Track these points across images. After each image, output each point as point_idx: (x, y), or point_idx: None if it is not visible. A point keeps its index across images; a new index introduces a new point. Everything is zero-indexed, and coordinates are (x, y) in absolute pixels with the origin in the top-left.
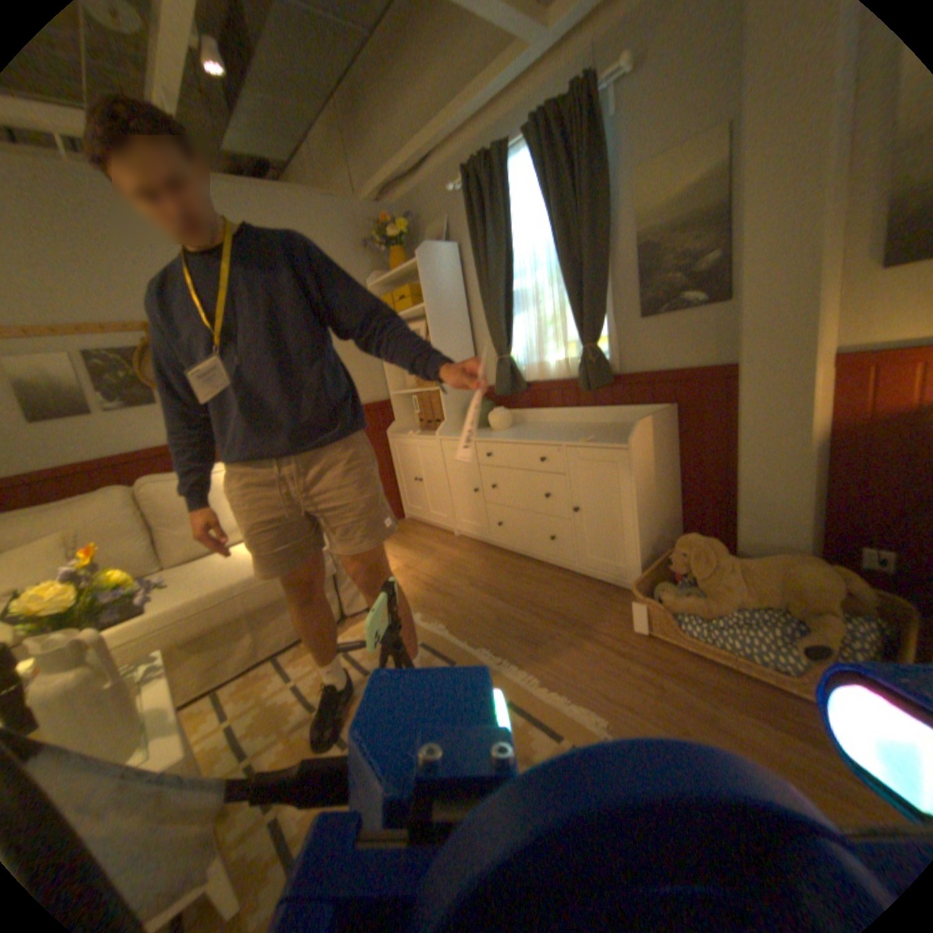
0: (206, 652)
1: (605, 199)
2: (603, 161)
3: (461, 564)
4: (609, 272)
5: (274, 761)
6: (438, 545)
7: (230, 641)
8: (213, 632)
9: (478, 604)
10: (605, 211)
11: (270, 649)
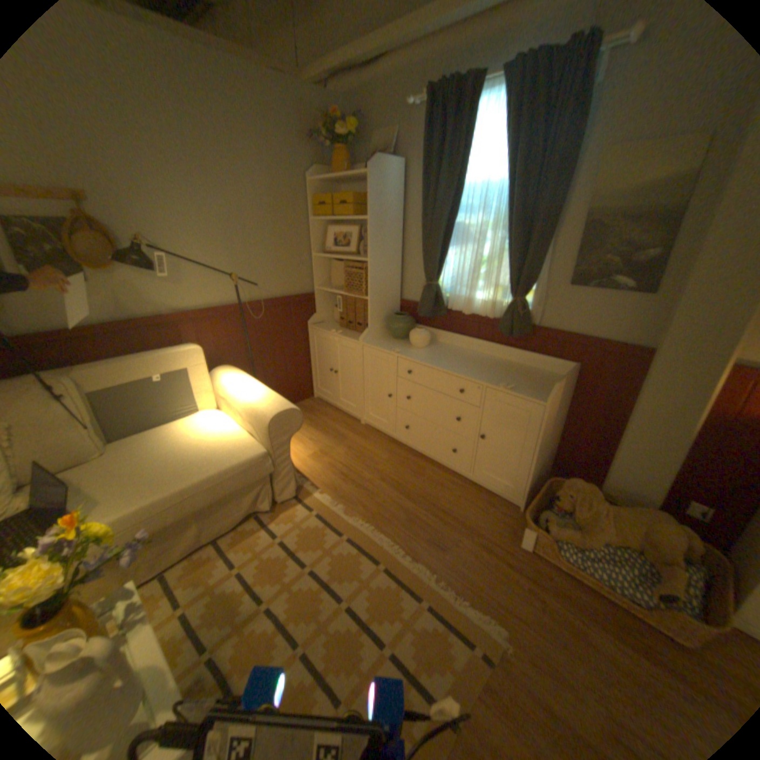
0: (157, 544)
1: (571, 169)
2: (580, 131)
3: (371, 456)
4: (553, 238)
5: (233, 655)
6: (348, 432)
7: (179, 532)
8: (164, 527)
9: (391, 501)
10: (568, 180)
11: (213, 534)
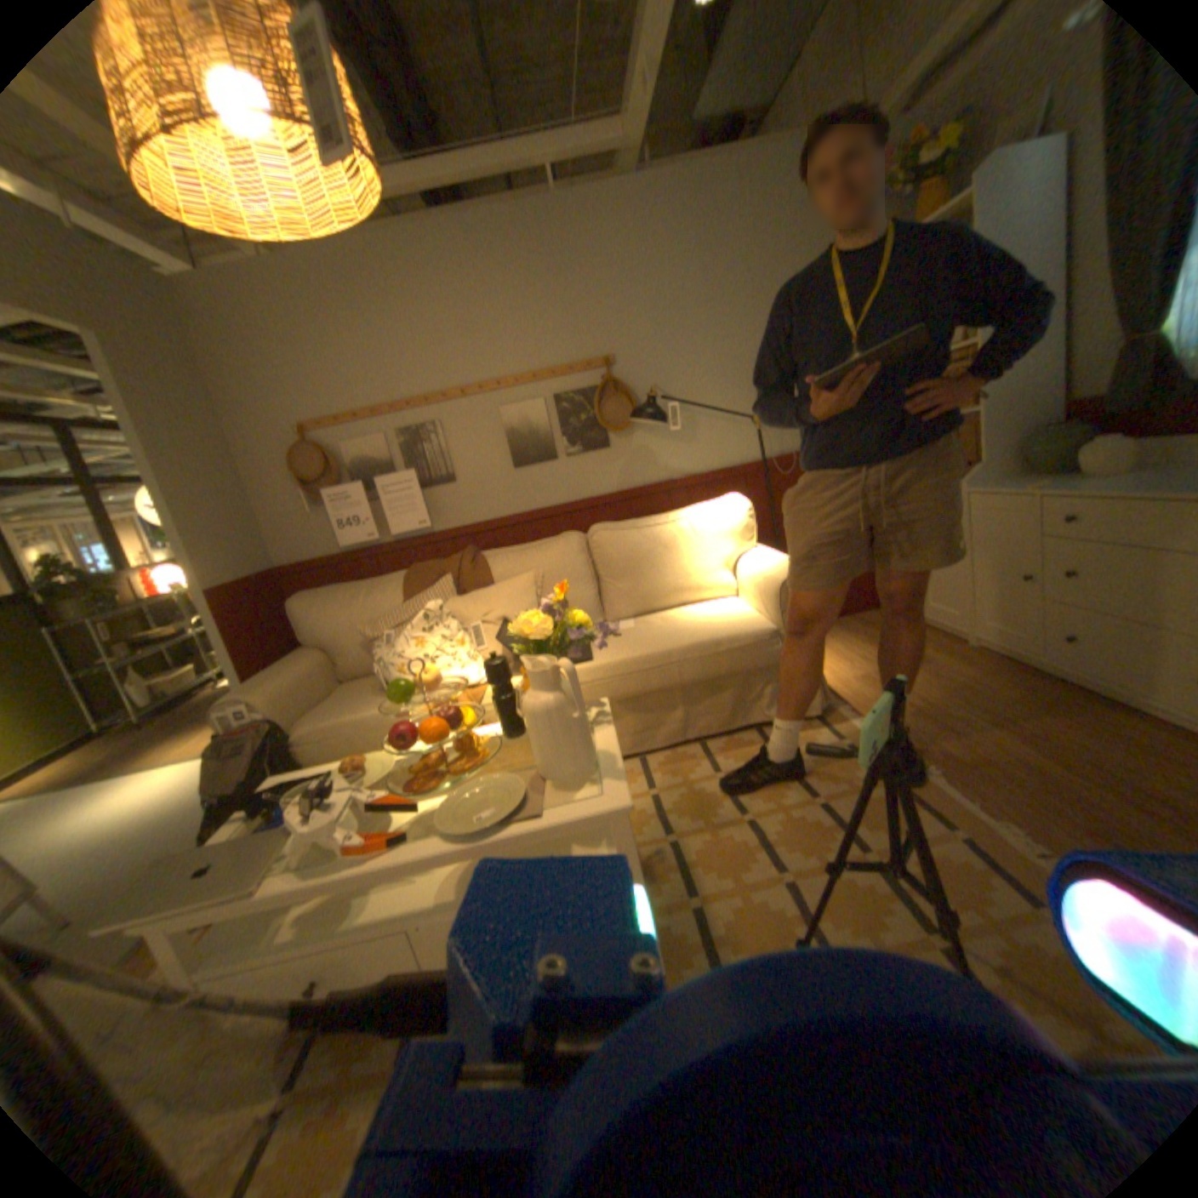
0: (640, 713)
1: None
2: None
3: (980, 690)
4: None
5: (702, 849)
6: (938, 655)
7: (663, 708)
8: (648, 694)
9: (1009, 756)
10: None
11: (702, 730)
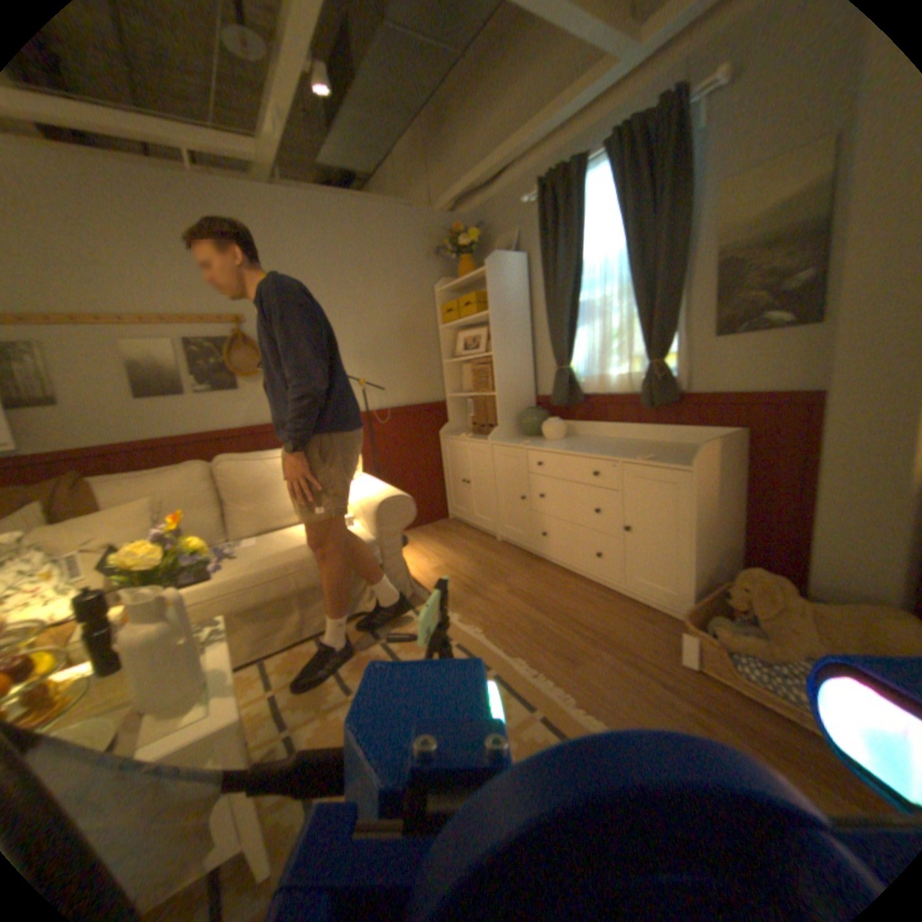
0: (258, 623)
1: (687, 213)
2: (688, 175)
3: (501, 570)
4: (684, 288)
5: (311, 737)
6: (479, 549)
7: (280, 615)
8: (266, 604)
9: (517, 612)
10: (686, 225)
11: (315, 628)
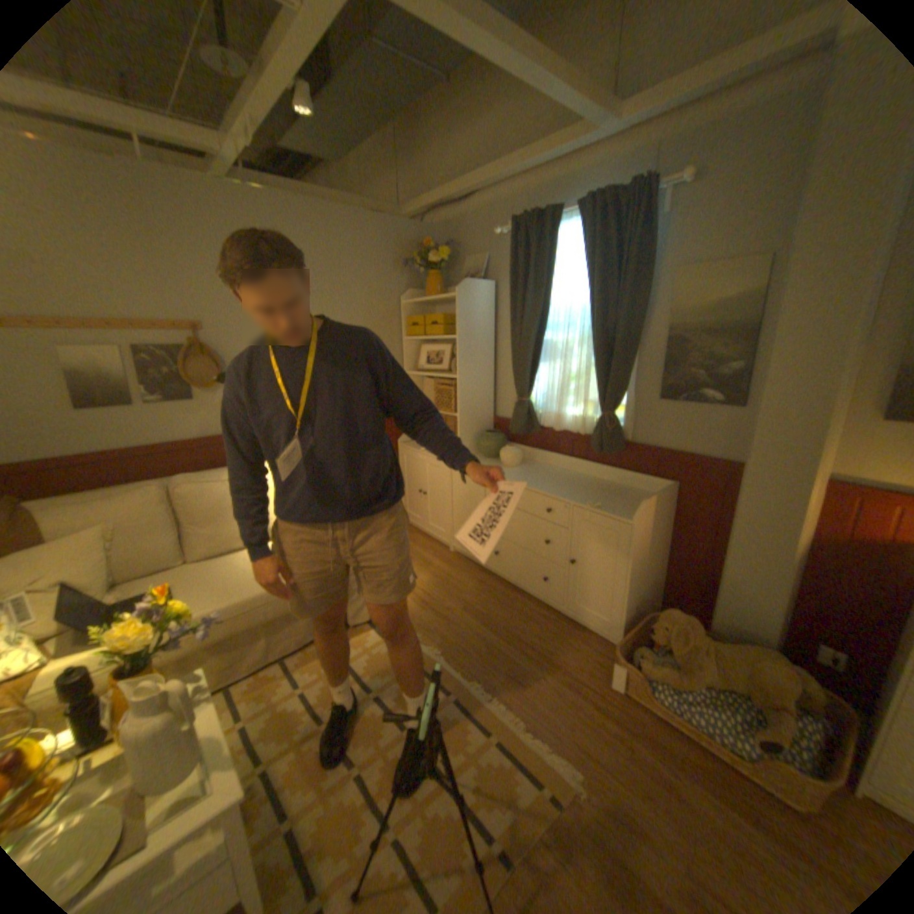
0: (226, 655)
1: (645, 288)
2: (649, 255)
3: (456, 585)
4: (637, 352)
5: (288, 772)
6: (434, 560)
7: (248, 646)
8: (234, 637)
9: (472, 633)
10: (643, 298)
11: (281, 654)
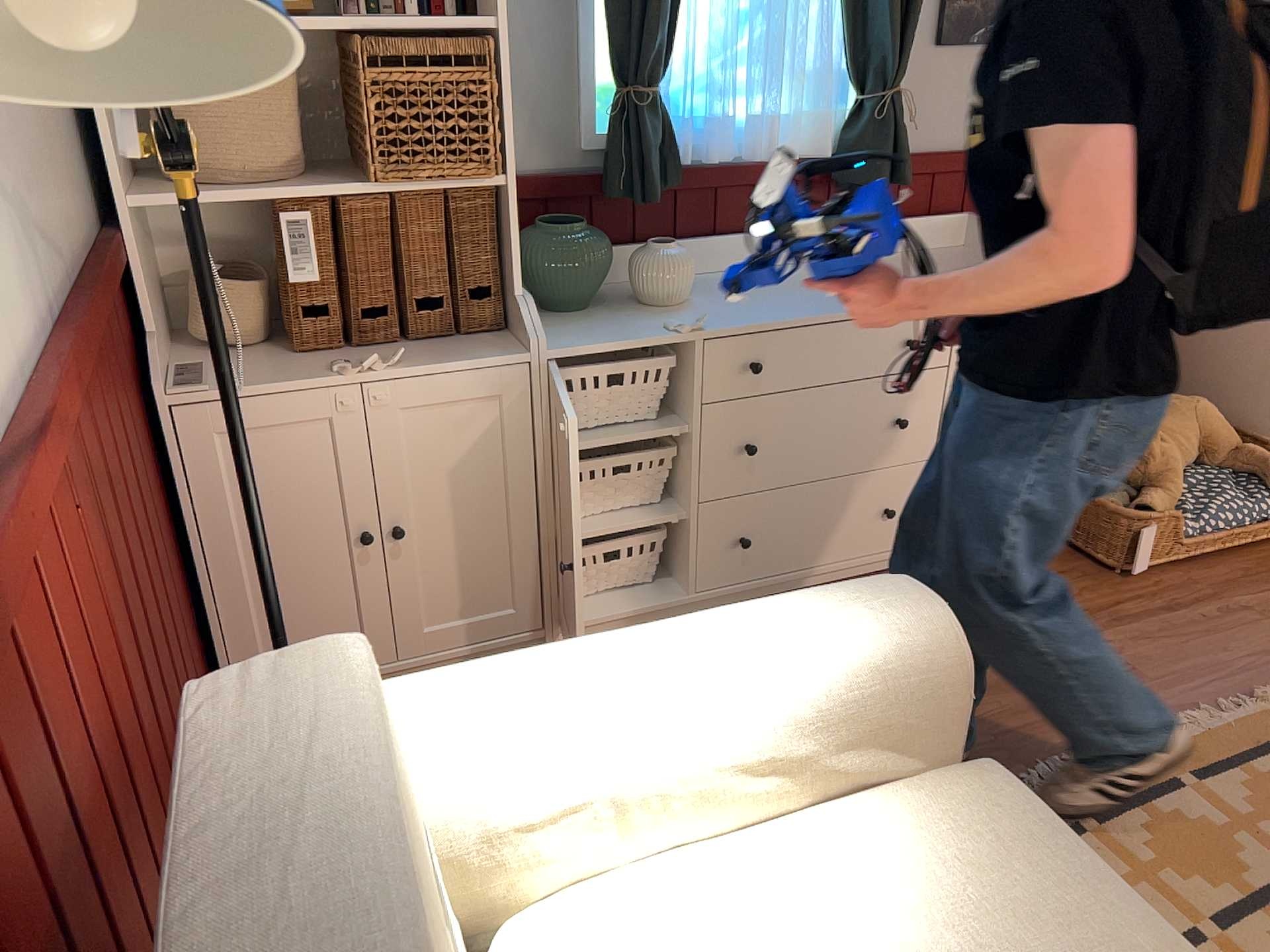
0: None
1: None
2: None
3: None
4: None
5: None
6: None
7: None
8: None
9: None
10: None
11: None
